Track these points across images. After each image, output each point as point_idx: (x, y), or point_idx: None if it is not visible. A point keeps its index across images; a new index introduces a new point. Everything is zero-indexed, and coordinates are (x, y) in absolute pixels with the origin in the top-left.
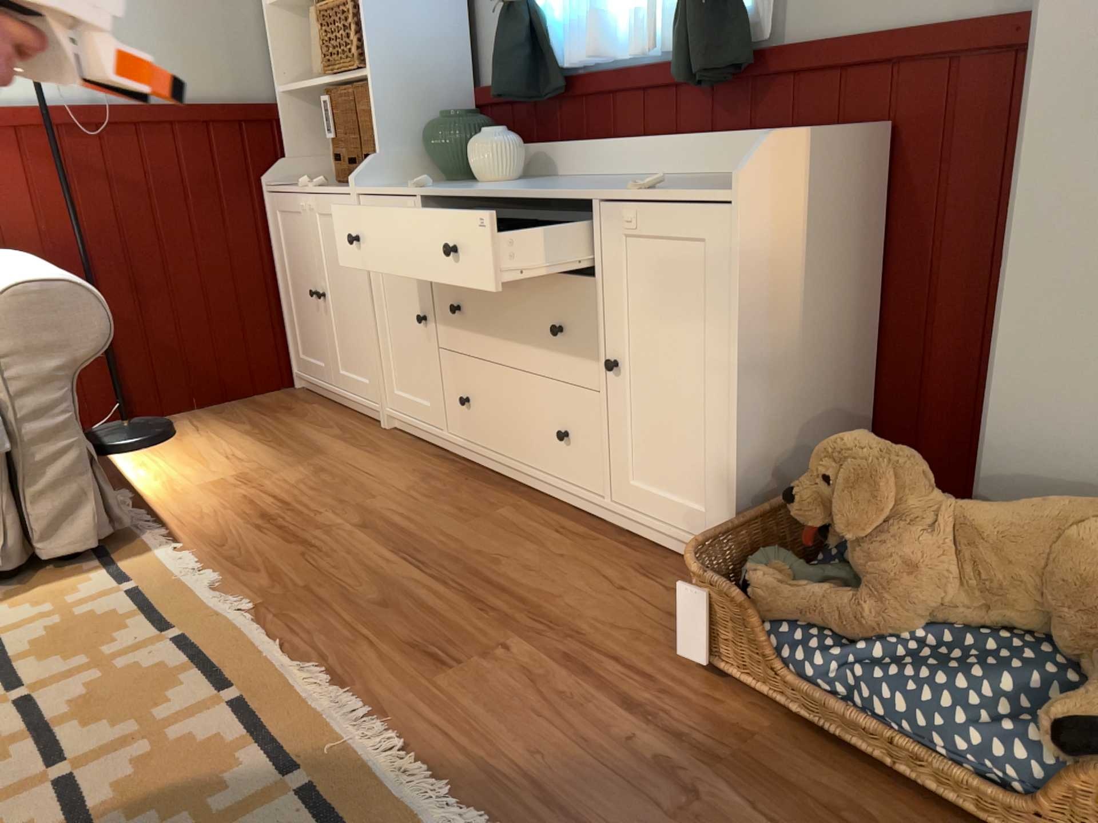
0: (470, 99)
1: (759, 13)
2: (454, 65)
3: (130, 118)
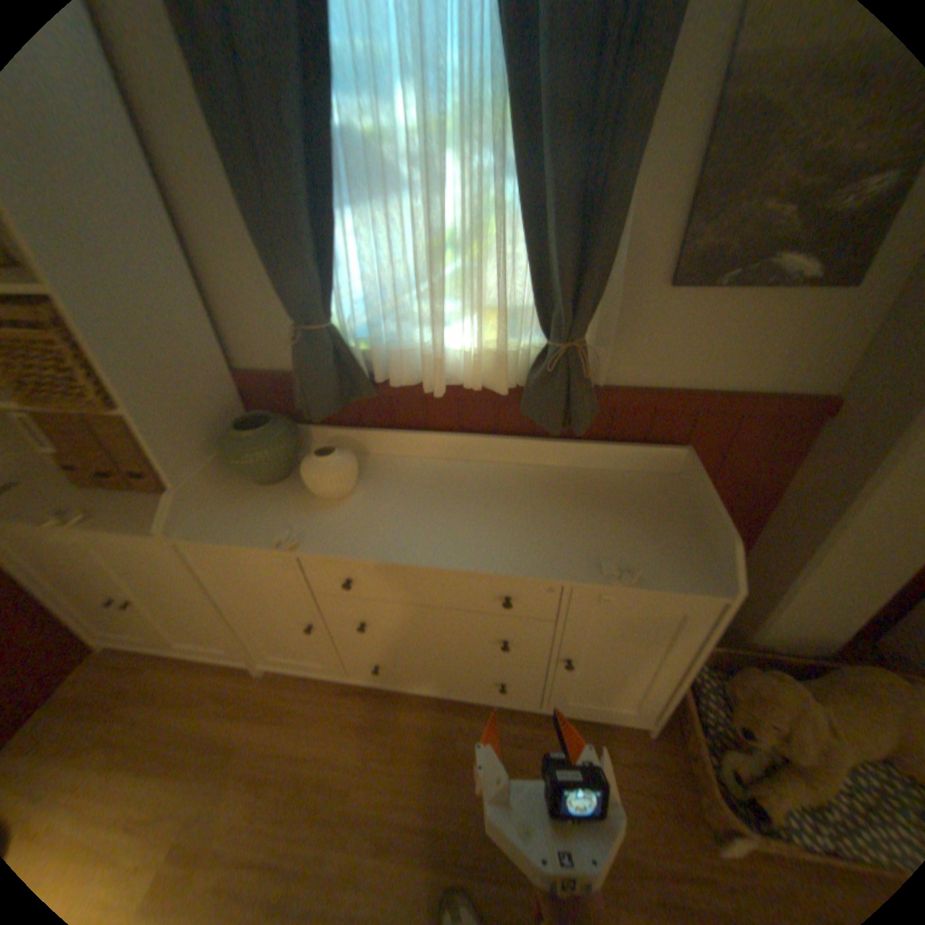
0: (234, 380)
1: (597, 361)
2: (211, 355)
3: None
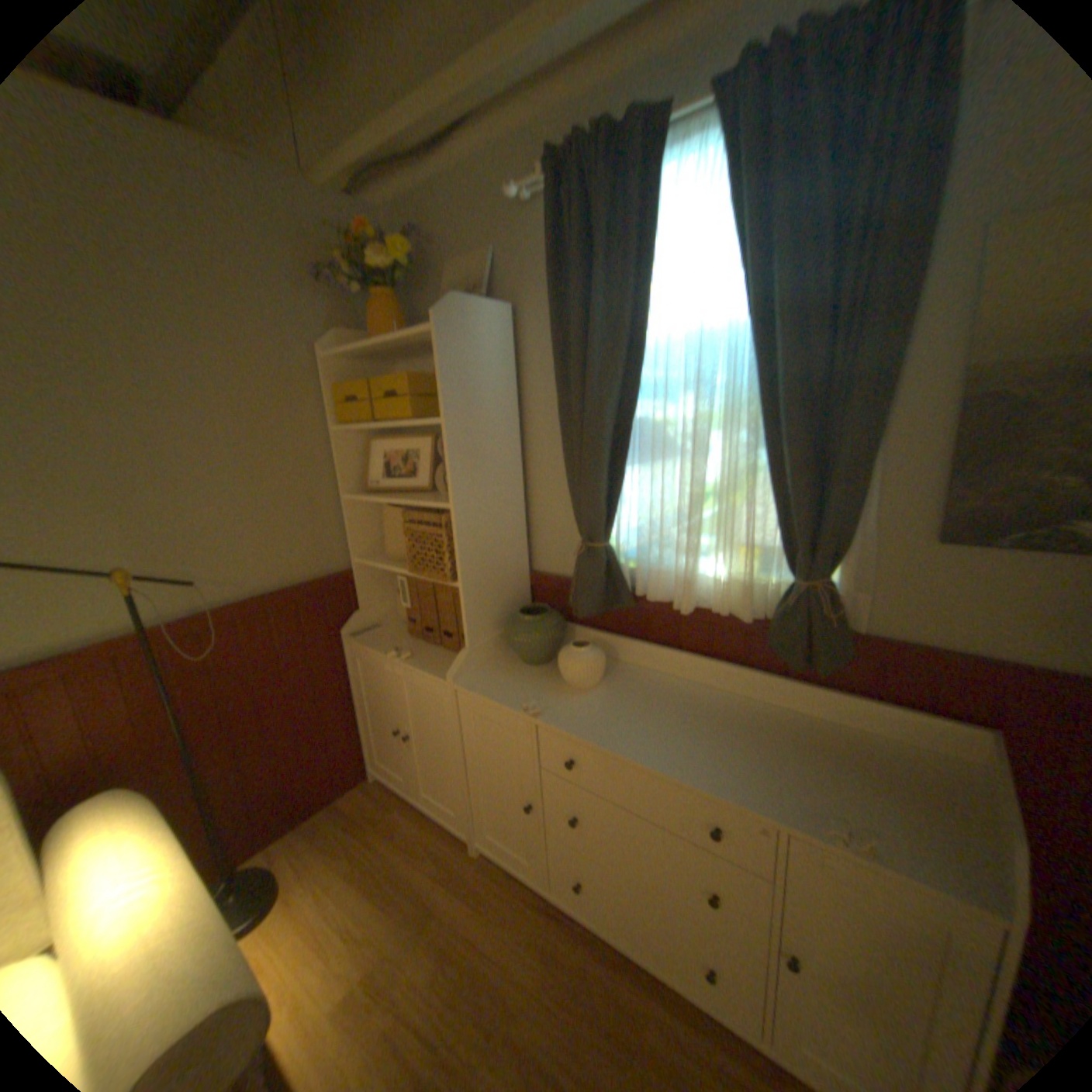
0: (529, 578)
1: (857, 607)
2: (519, 557)
3: (226, 612)
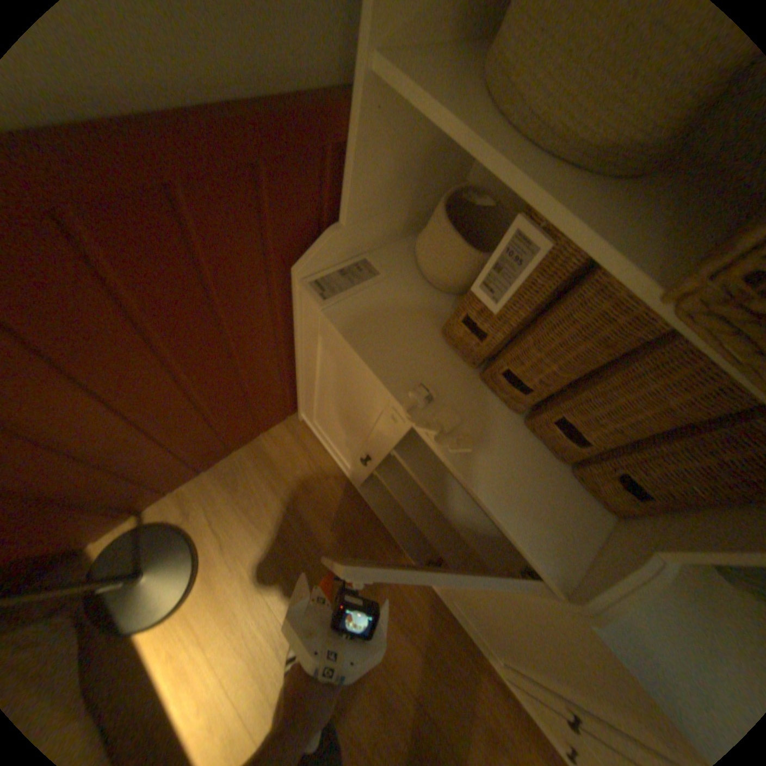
0: None
1: None
2: None
3: None
